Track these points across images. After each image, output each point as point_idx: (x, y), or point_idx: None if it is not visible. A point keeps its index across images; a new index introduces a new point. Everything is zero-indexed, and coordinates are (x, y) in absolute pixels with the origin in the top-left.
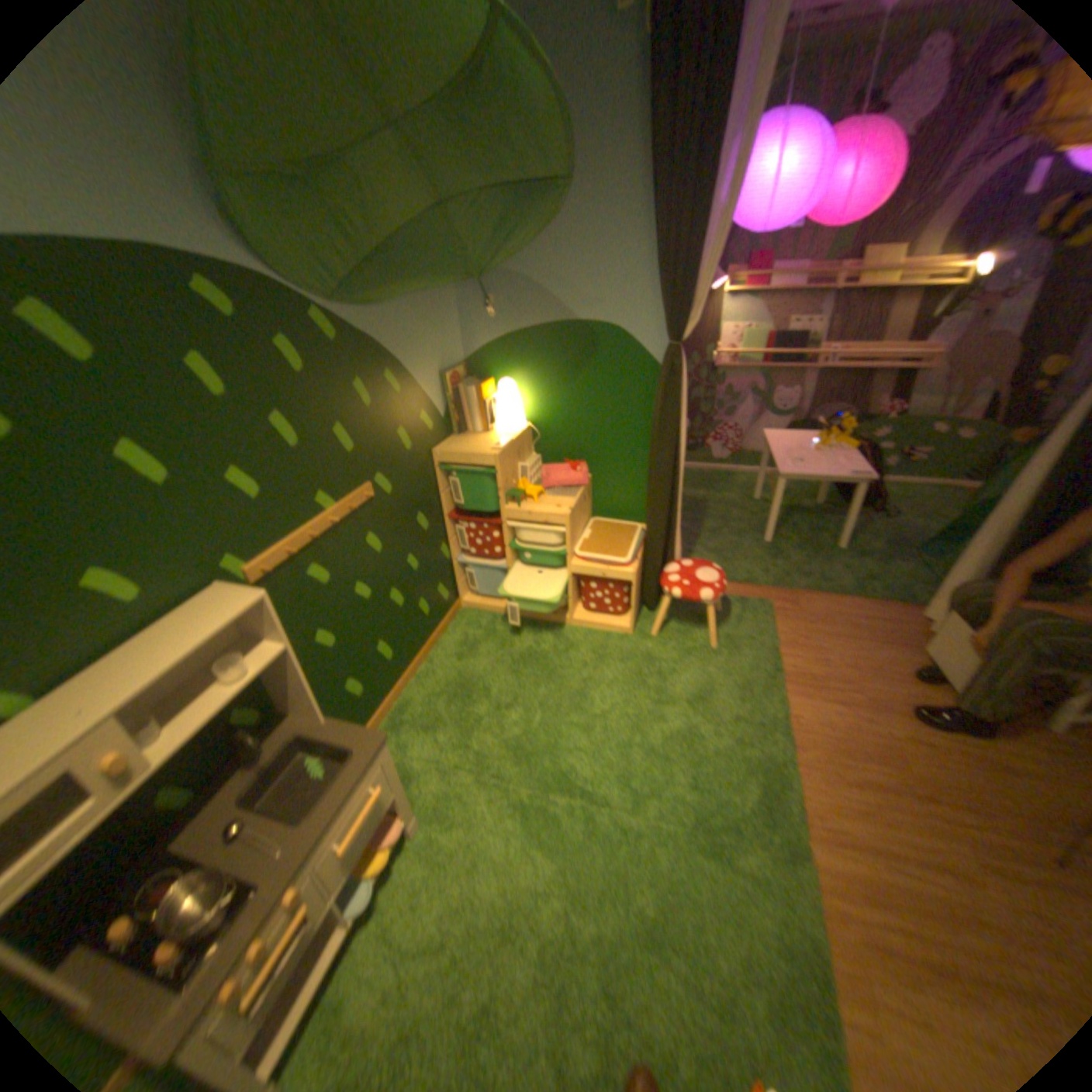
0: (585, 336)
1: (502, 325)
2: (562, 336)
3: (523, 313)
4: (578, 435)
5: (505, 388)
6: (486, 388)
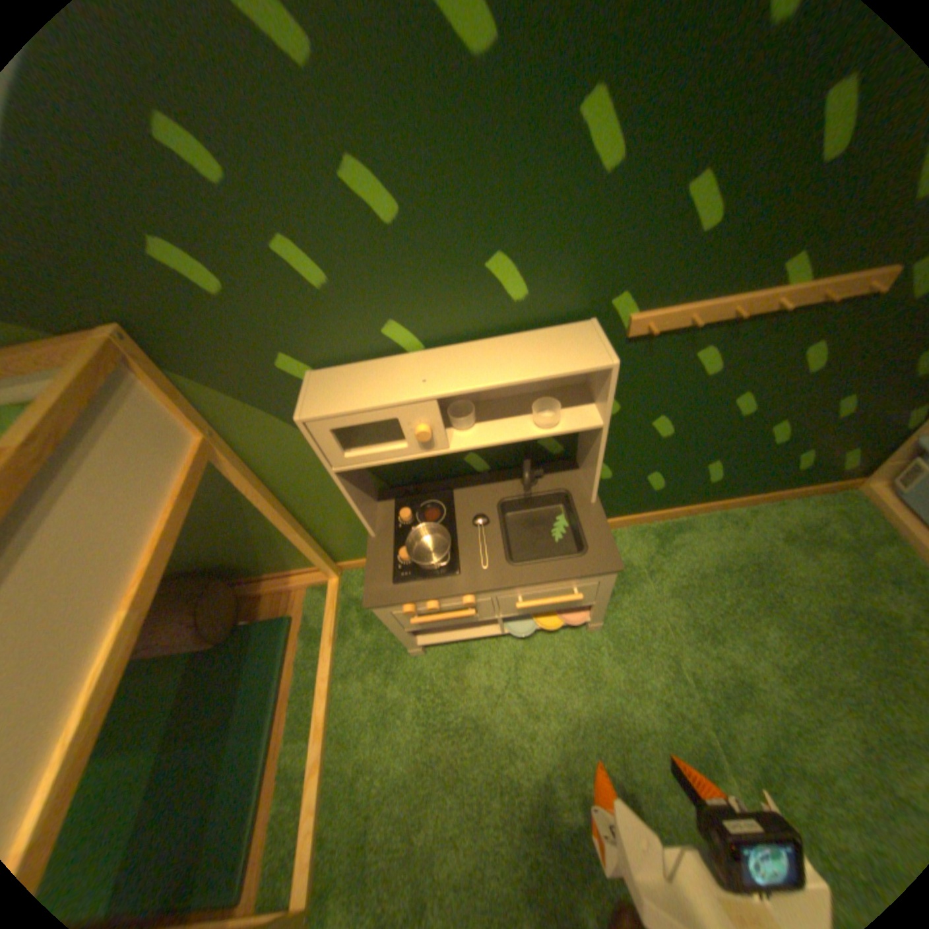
0: None
1: None
2: None
3: None
4: None
5: None
6: None
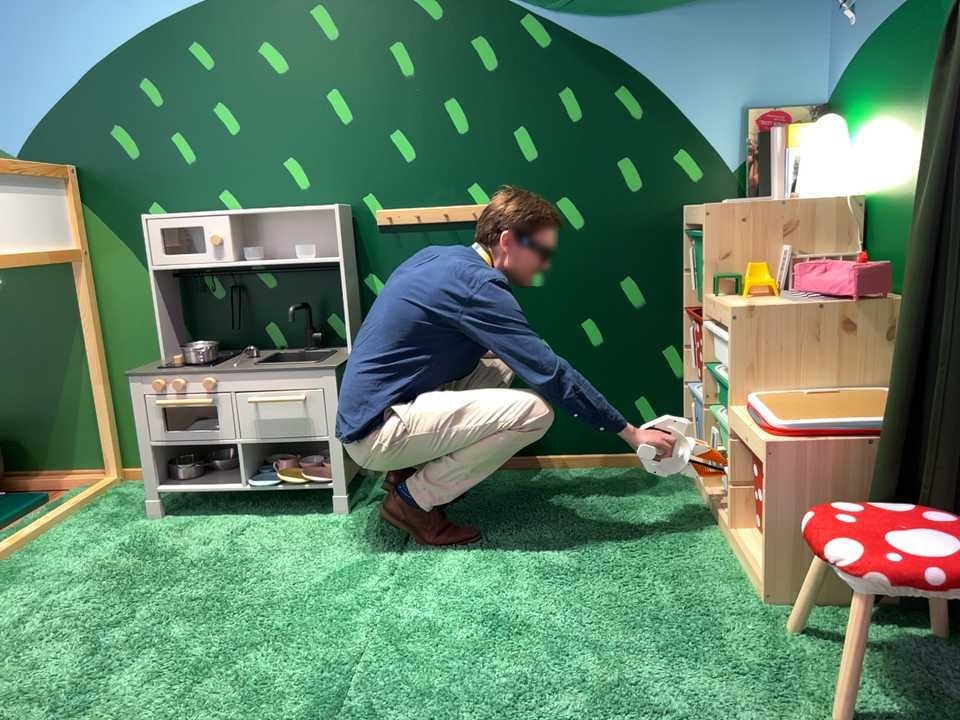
0: (933, 12)
1: (859, 32)
2: (910, 24)
3: (878, 2)
4: (913, 212)
5: (819, 128)
6: (803, 131)
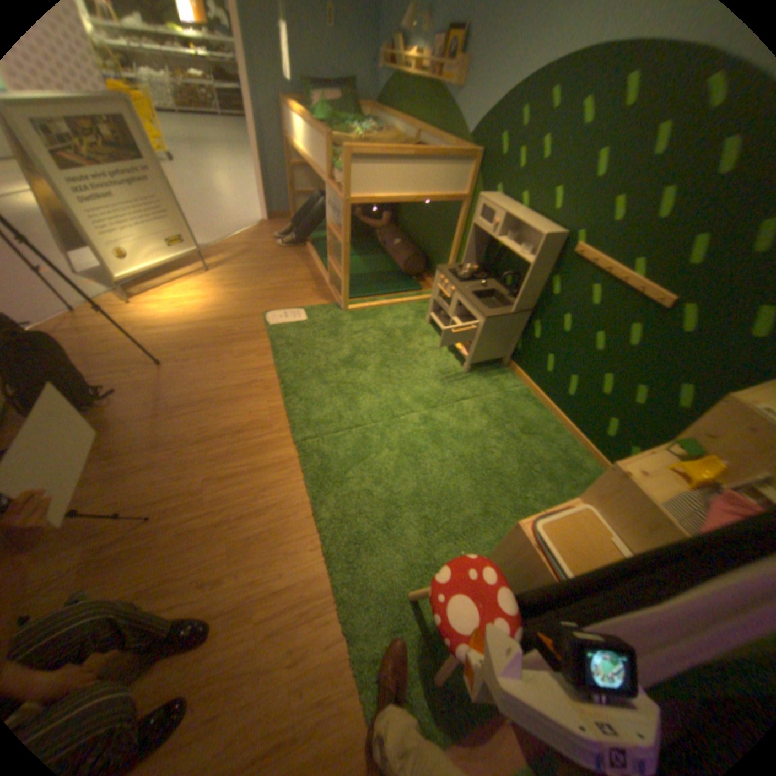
0: None
1: None
2: None
3: None
4: None
5: None
6: None
